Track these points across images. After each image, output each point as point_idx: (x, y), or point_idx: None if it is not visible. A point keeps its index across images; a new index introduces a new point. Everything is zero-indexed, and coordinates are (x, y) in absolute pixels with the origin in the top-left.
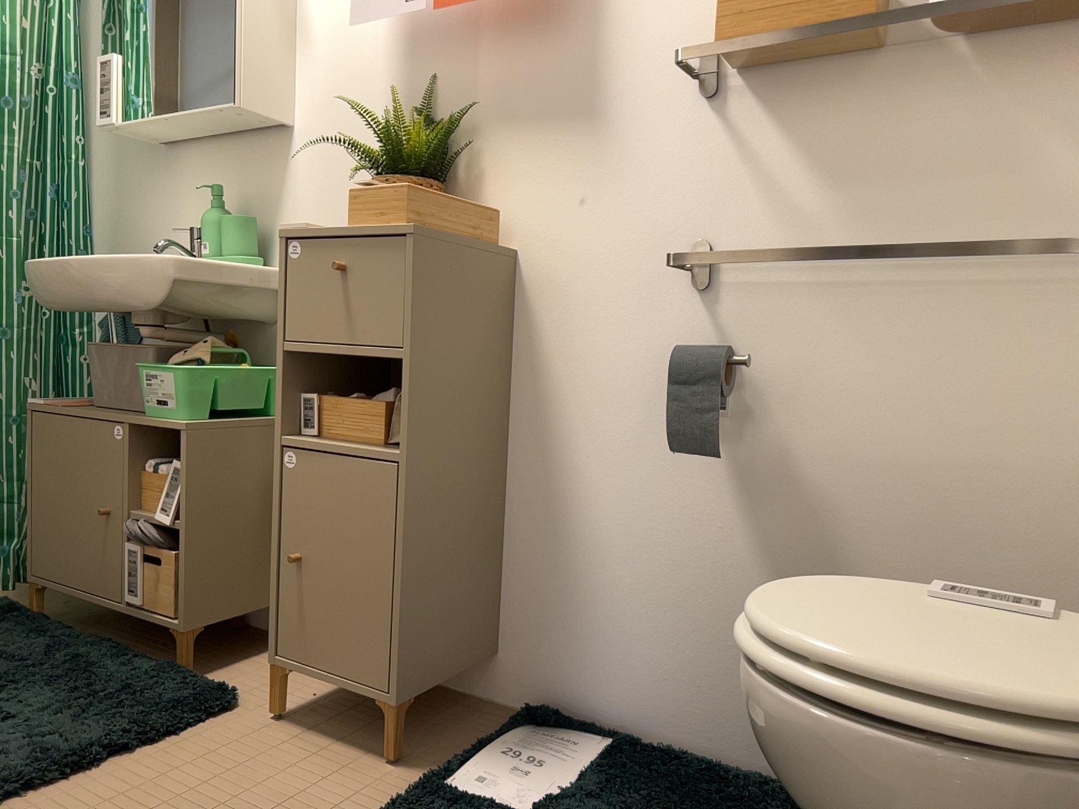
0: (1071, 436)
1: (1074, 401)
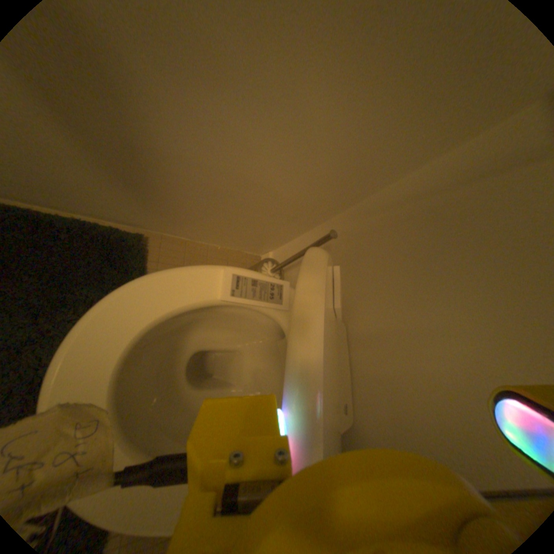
0: (384, 122)
1: (416, 95)
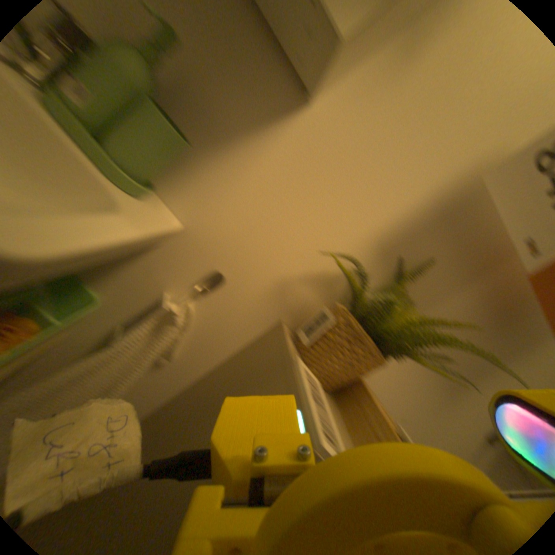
0: None
1: None
